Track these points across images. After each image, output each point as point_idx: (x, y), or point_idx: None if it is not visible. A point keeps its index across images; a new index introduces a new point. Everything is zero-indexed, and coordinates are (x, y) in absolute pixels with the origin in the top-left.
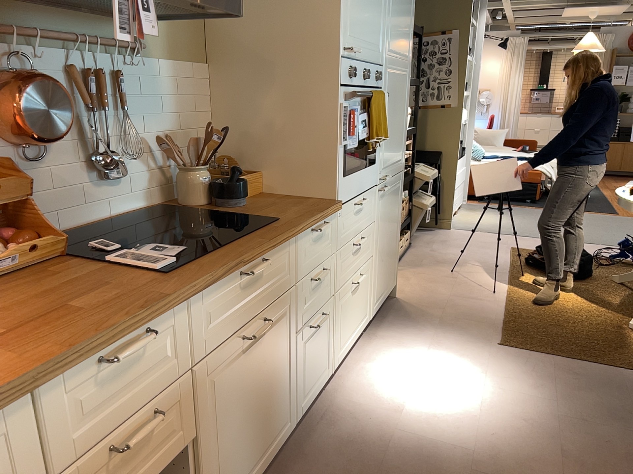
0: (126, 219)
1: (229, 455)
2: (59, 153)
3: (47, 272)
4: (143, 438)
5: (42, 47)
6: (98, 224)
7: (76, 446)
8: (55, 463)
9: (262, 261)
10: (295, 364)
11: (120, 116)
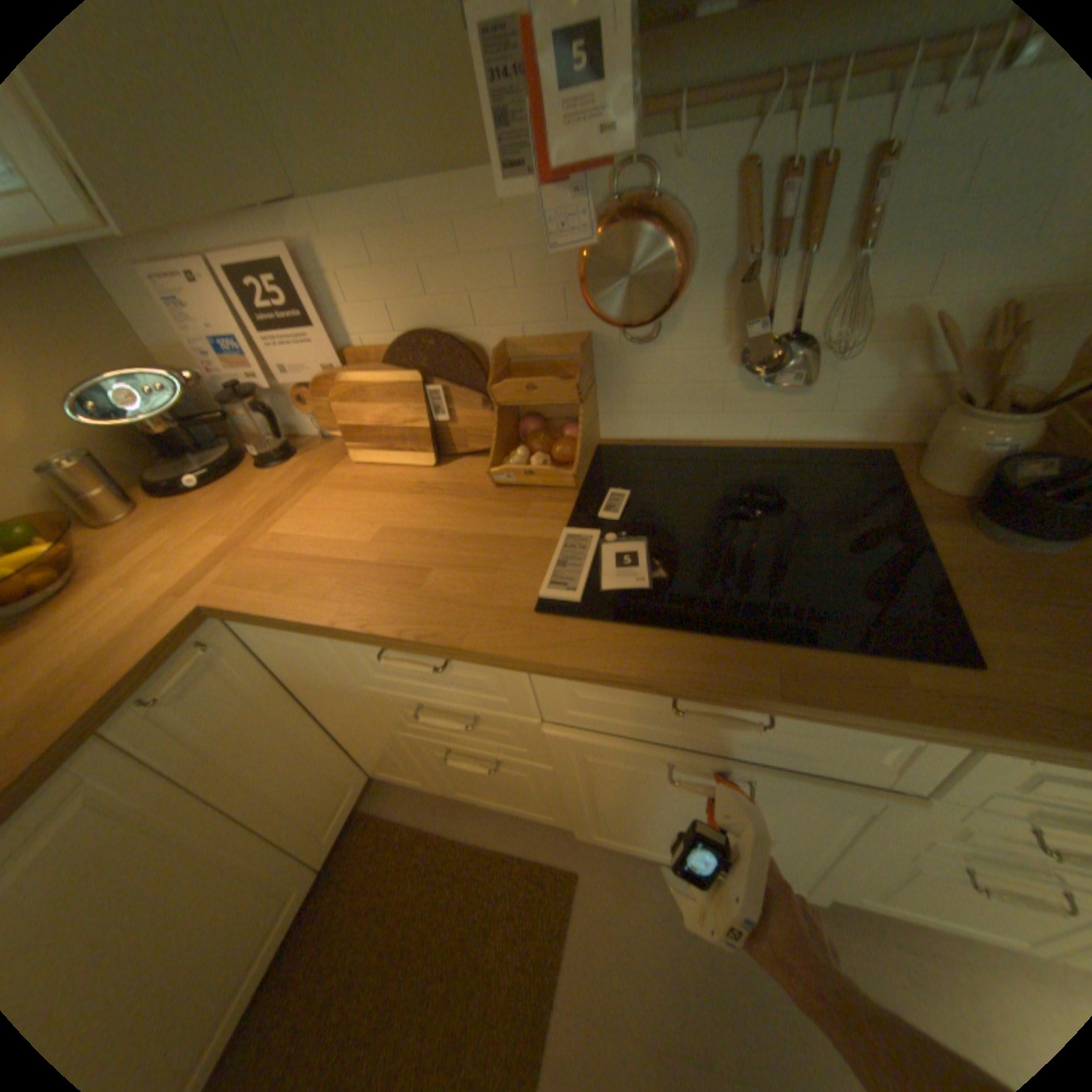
0: (782, 455)
1: (628, 815)
2: (692, 328)
3: (527, 506)
4: (471, 723)
5: (702, 122)
6: (736, 446)
7: (385, 683)
8: (367, 679)
9: (767, 714)
10: (868, 865)
11: (861, 256)
